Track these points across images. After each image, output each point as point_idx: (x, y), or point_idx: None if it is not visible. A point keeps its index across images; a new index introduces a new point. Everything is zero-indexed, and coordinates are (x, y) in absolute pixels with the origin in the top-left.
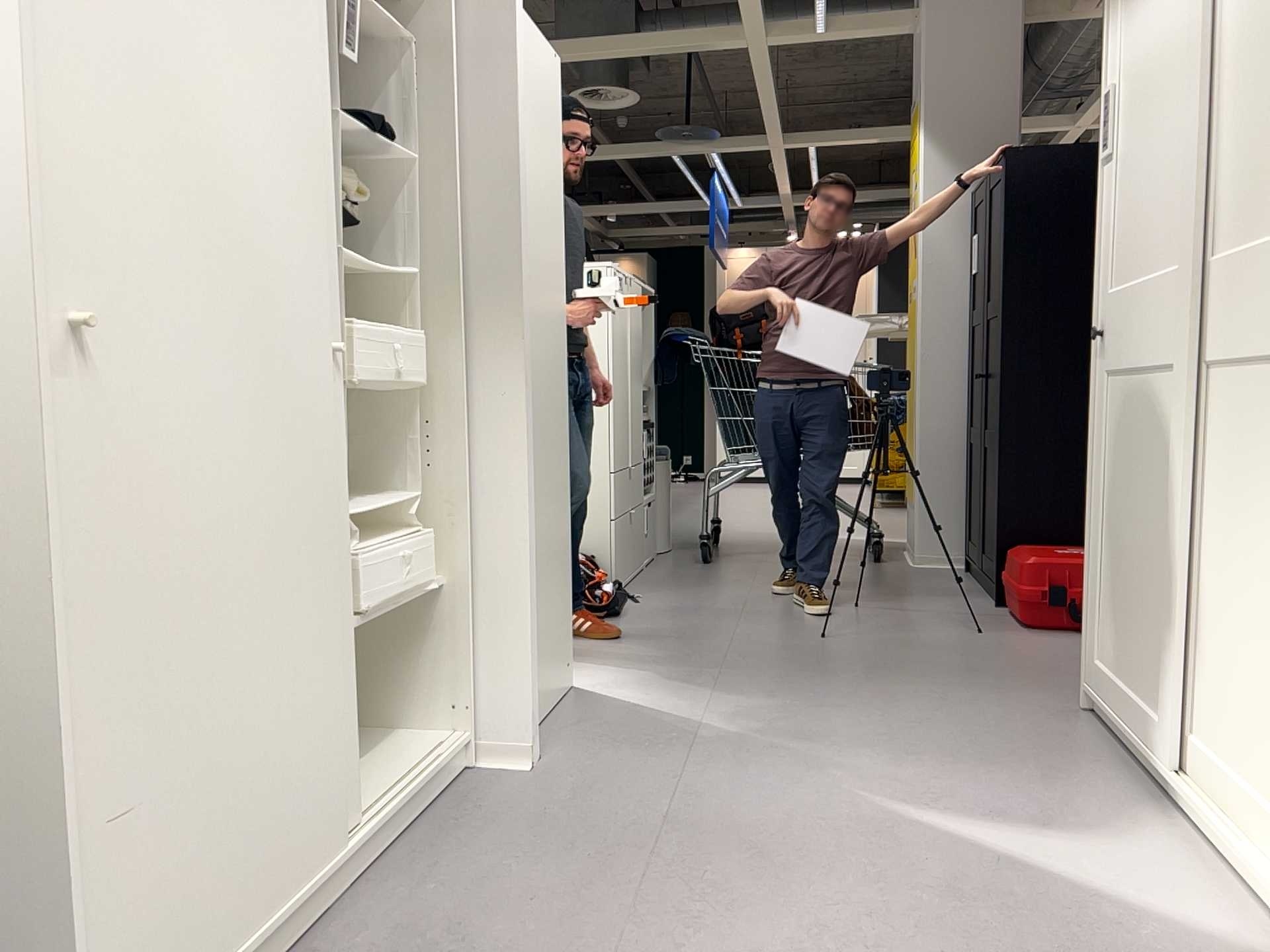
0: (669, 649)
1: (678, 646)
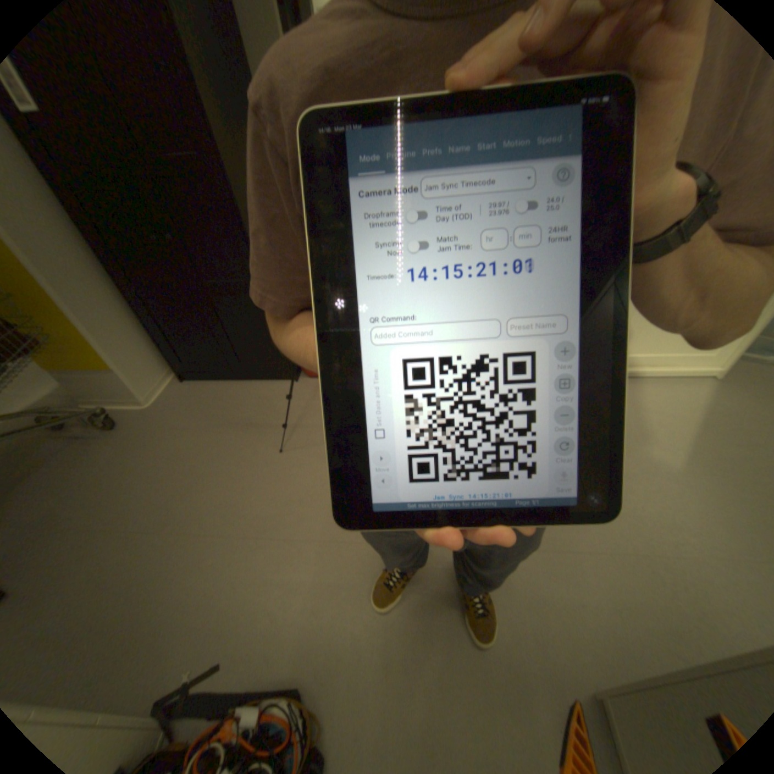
0: (439, 603)
1: (426, 596)
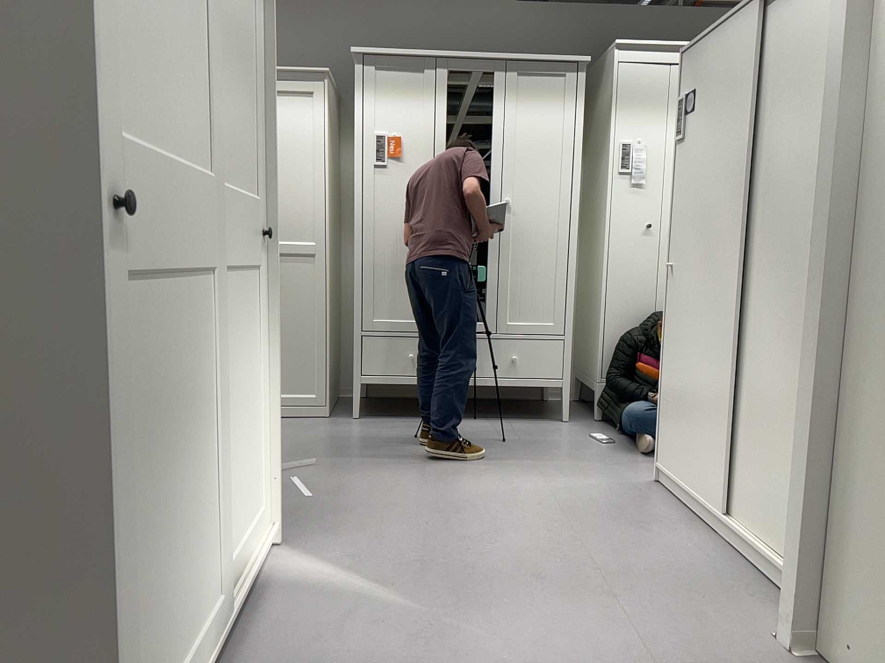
0: None
1: None
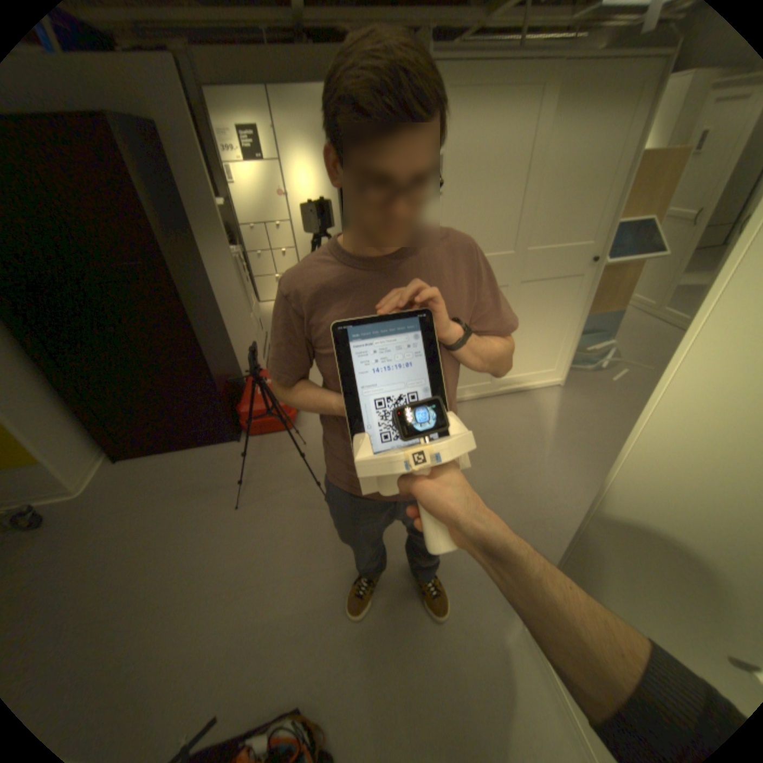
0: (402, 599)
1: (390, 596)
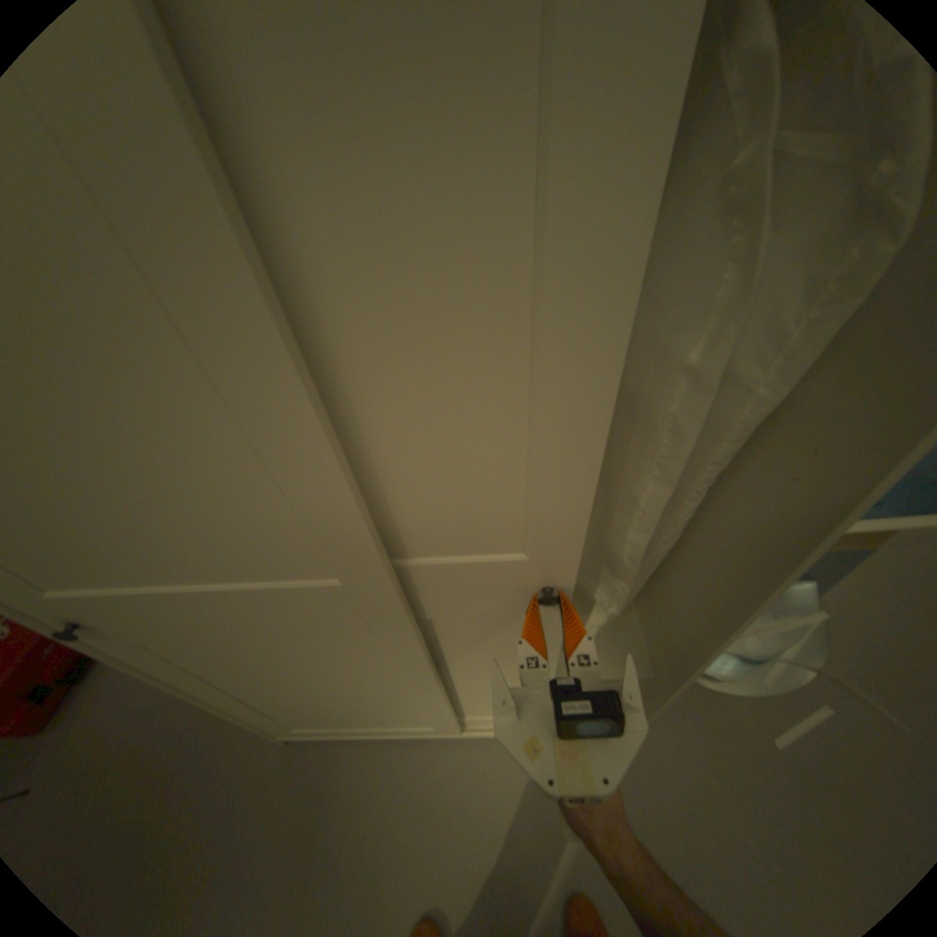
0: None
1: None
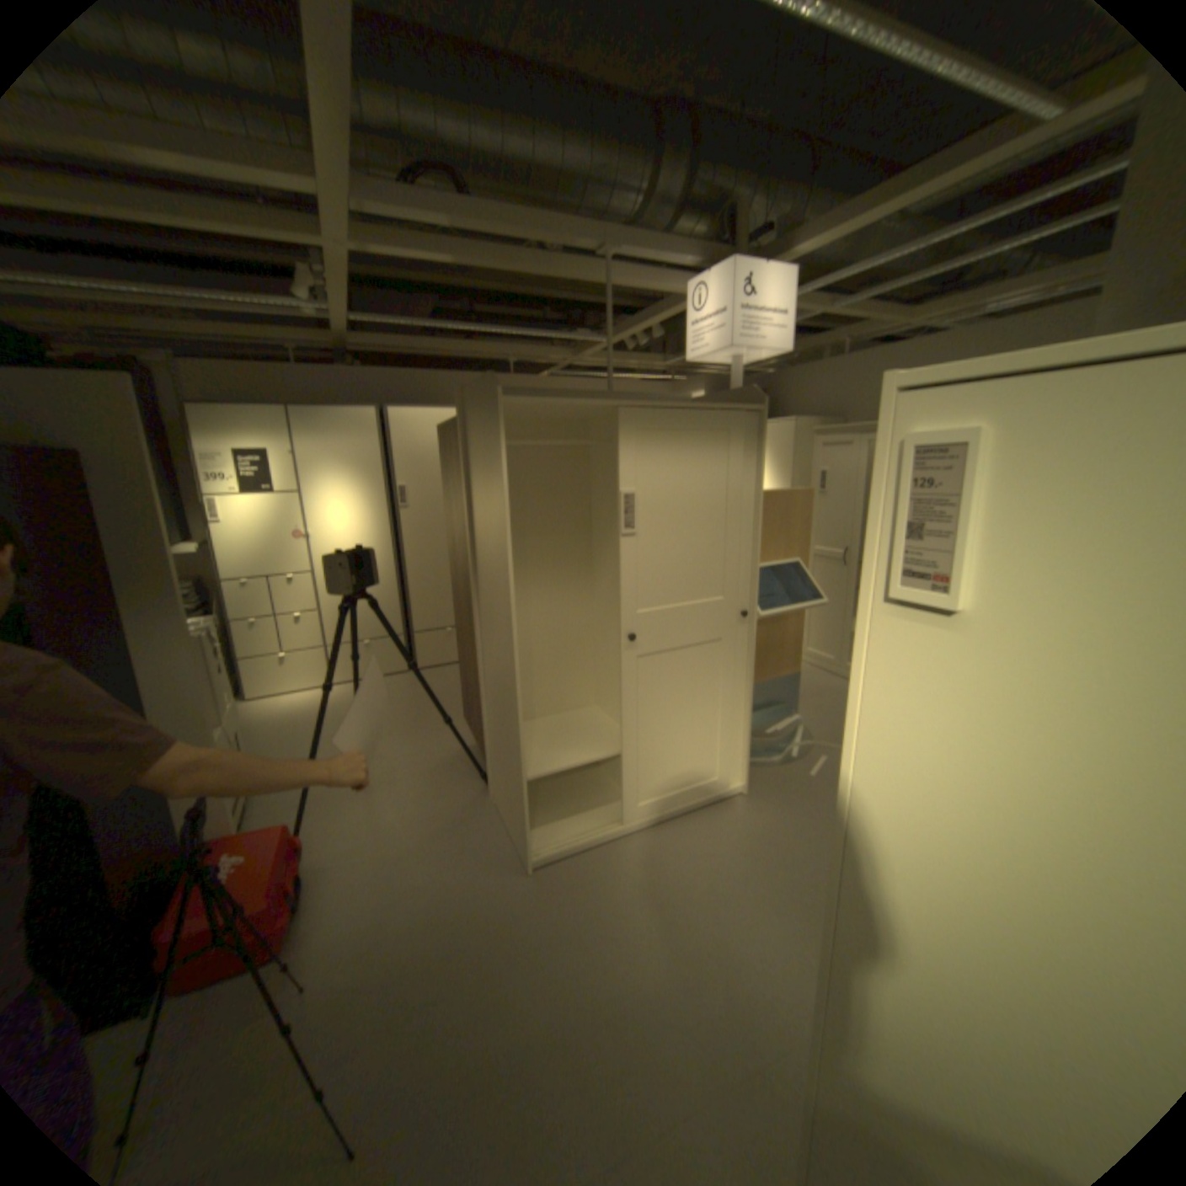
0: None
1: None
